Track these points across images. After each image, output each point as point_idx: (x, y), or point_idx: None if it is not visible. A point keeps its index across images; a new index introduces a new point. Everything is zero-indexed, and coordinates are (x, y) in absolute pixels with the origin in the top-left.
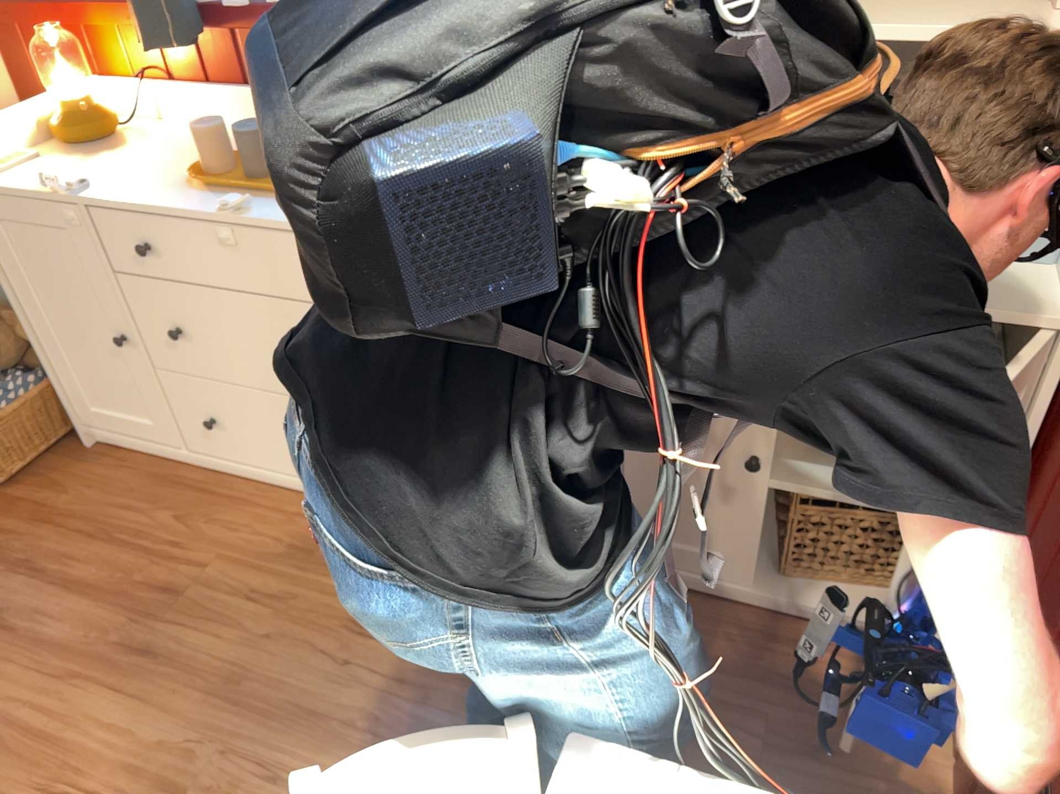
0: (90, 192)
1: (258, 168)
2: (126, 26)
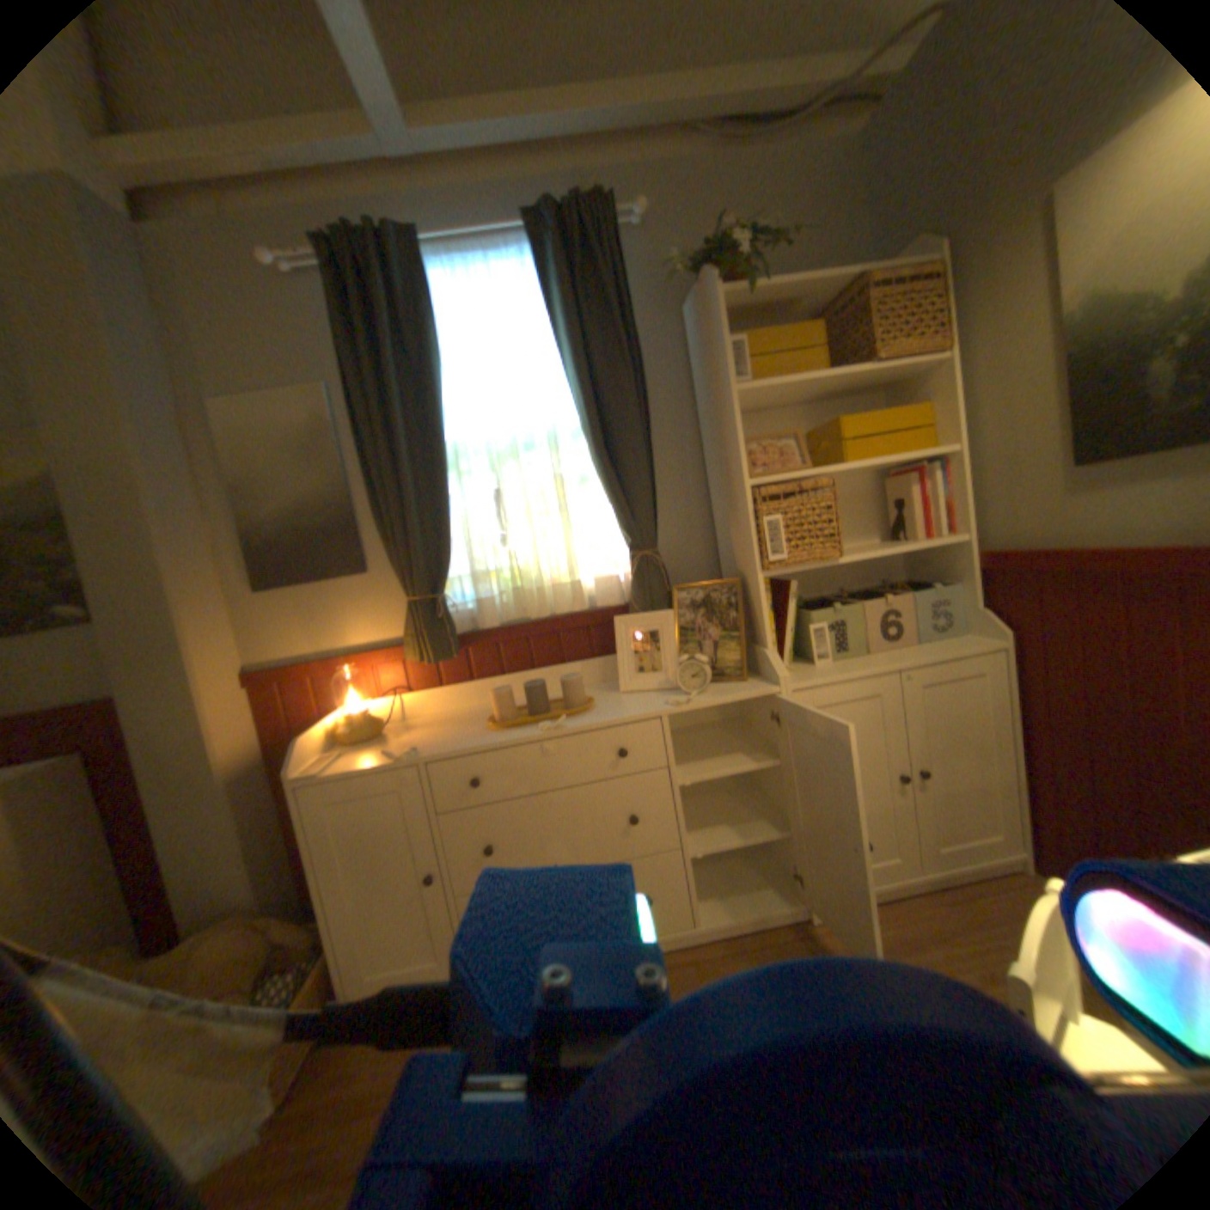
0: (412, 752)
1: (531, 707)
2: (375, 658)
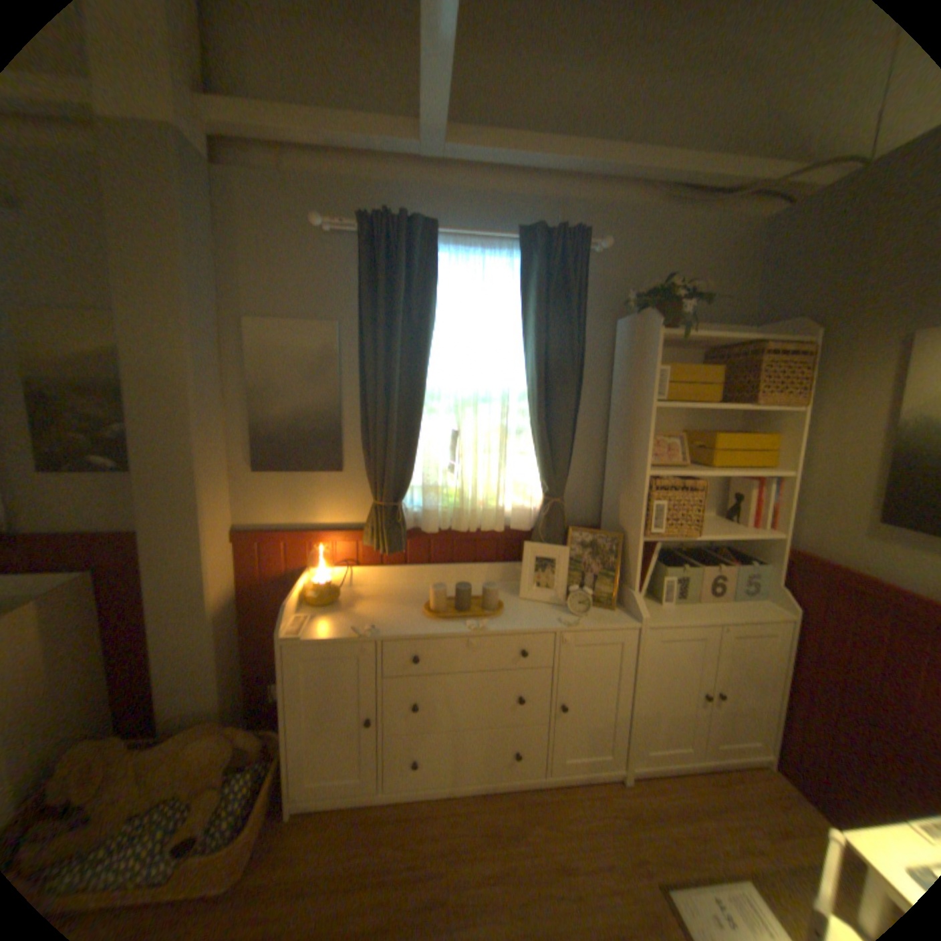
0: (372, 631)
1: (457, 604)
2: (337, 537)
